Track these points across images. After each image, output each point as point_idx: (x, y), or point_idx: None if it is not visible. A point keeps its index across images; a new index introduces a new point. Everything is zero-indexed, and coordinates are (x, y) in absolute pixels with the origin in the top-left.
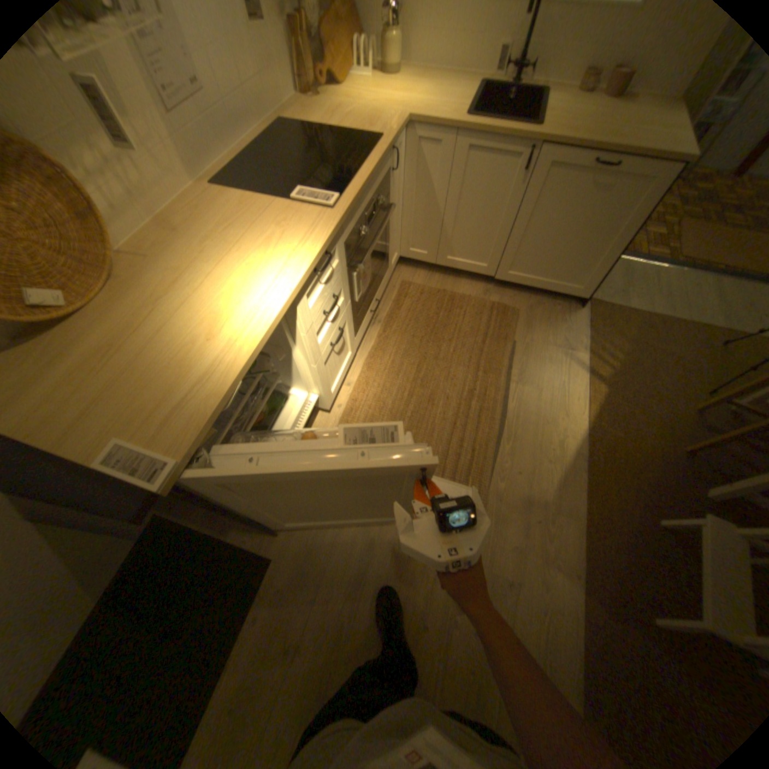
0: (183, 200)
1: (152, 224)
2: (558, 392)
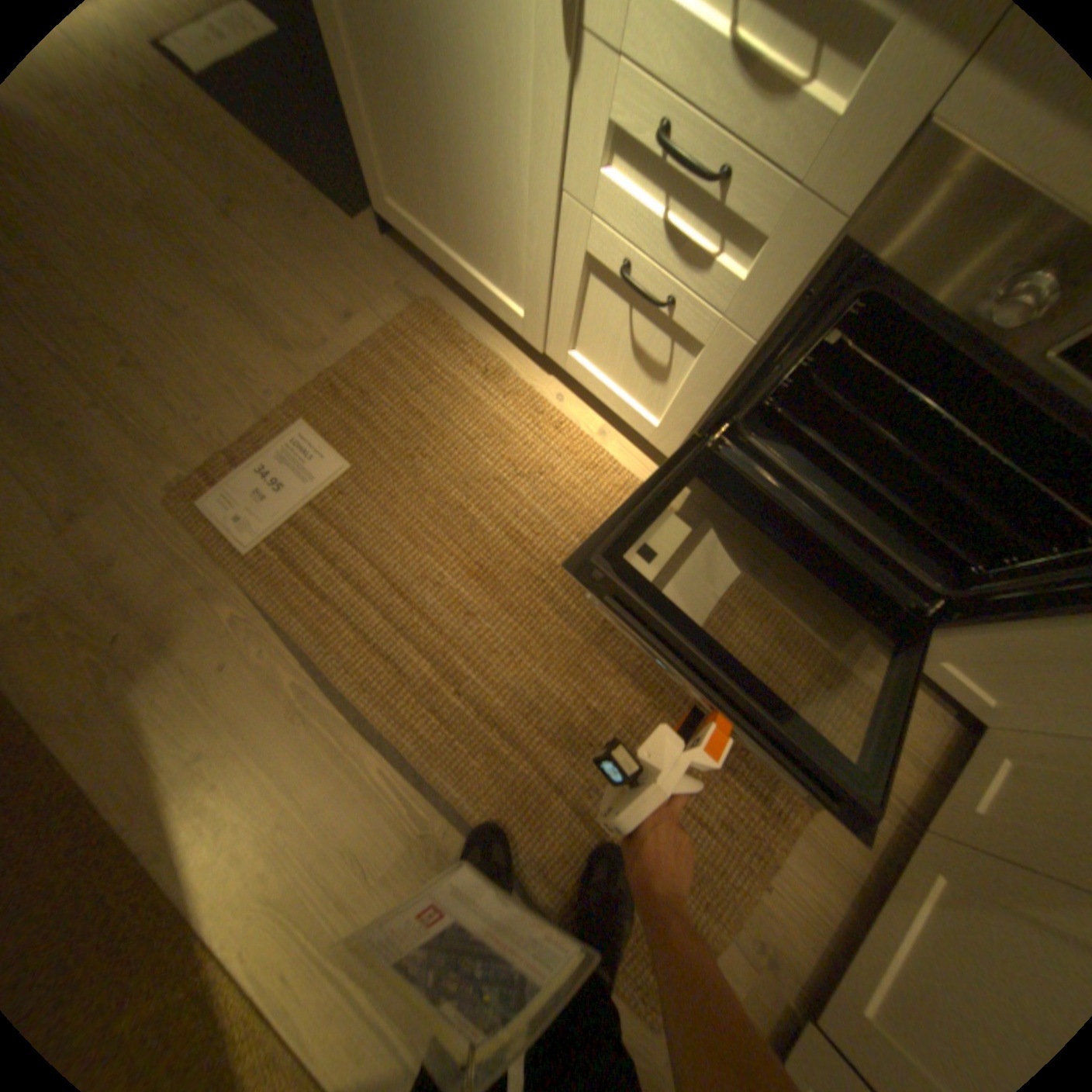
0: None
1: None
2: (333, 937)
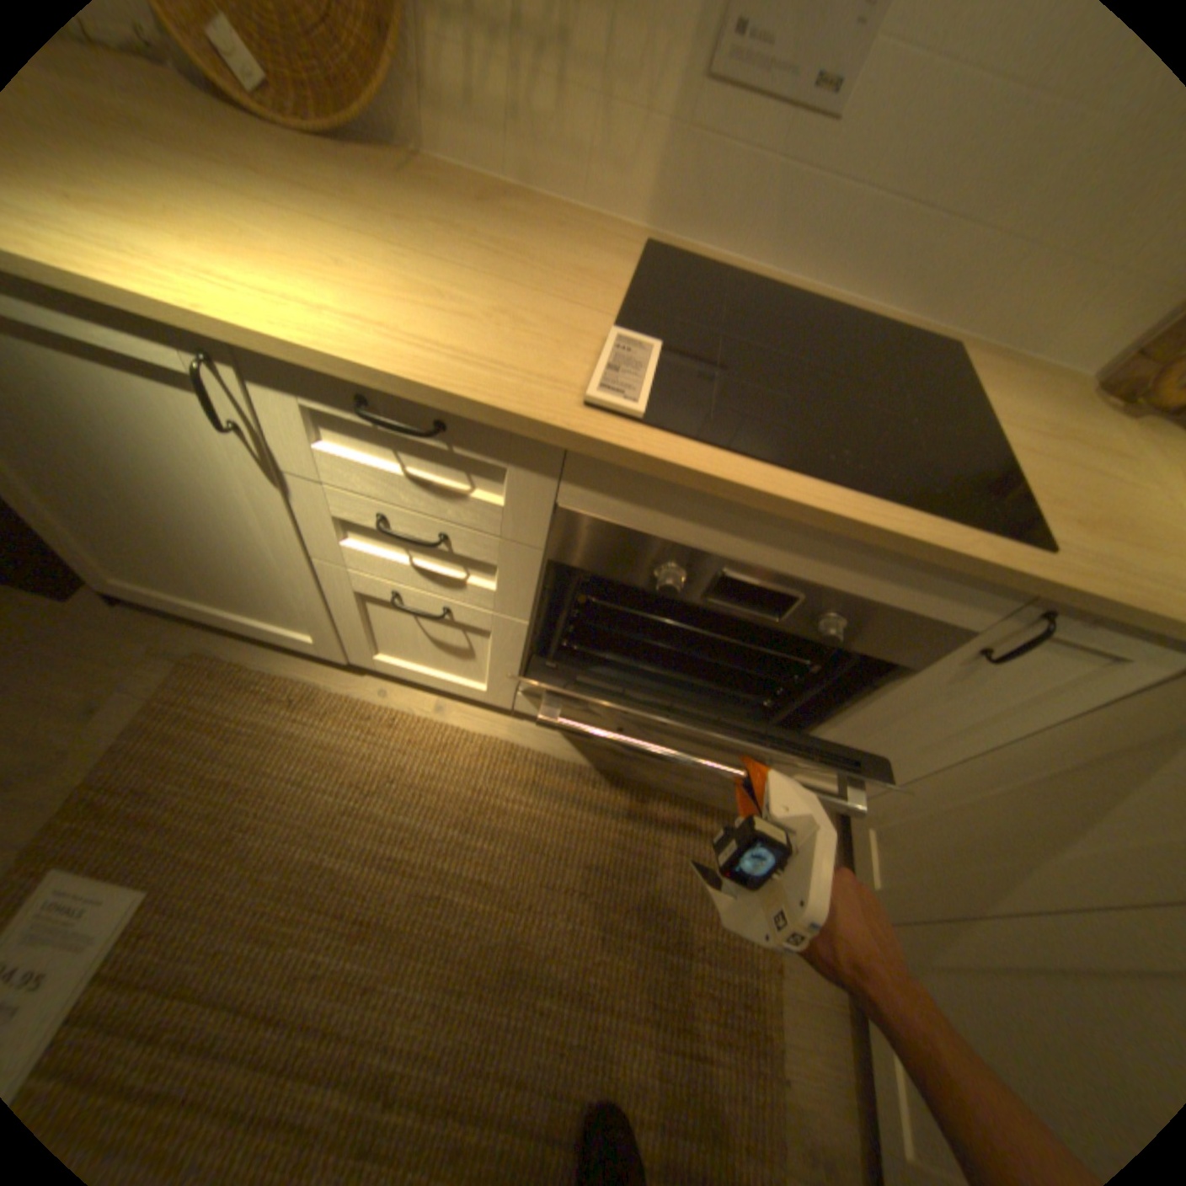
0: (580, 215)
1: (495, 183)
2: None
